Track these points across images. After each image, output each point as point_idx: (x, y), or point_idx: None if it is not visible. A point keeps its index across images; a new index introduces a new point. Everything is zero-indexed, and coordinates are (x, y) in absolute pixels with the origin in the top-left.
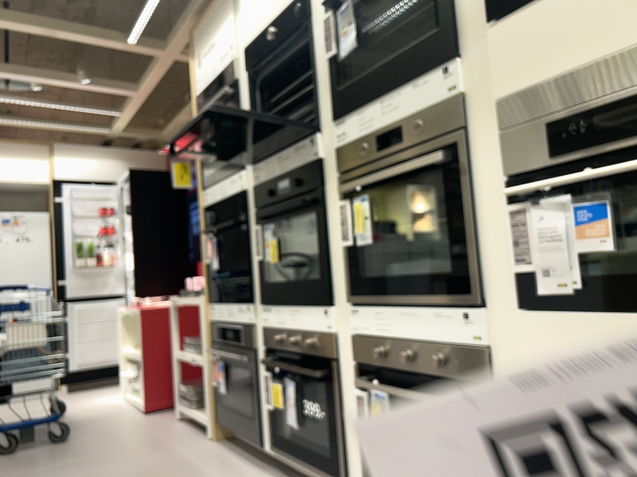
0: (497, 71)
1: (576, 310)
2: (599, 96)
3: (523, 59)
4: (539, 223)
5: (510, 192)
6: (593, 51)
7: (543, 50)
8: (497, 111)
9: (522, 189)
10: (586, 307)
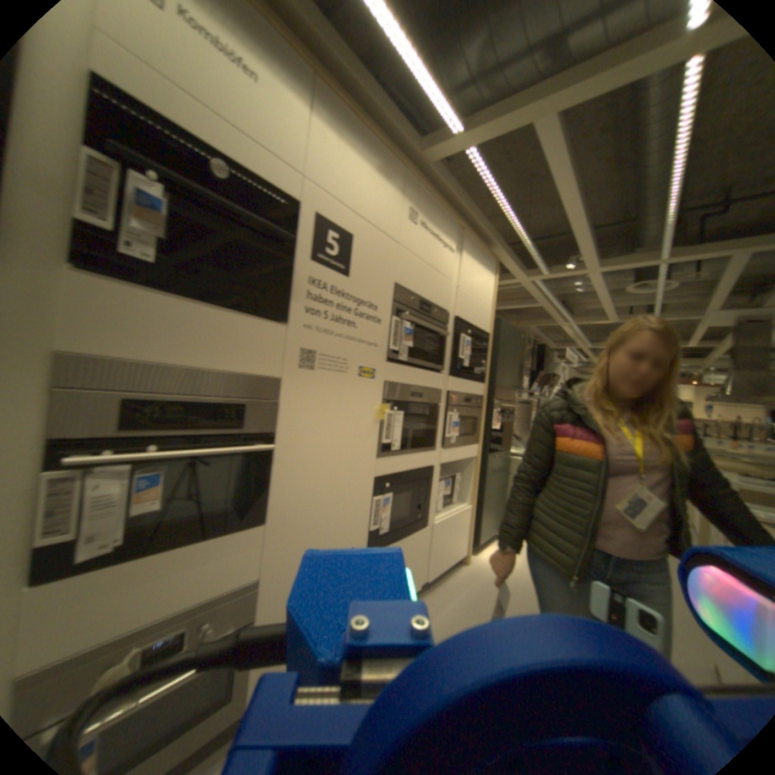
0: (73, 322)
1: (108, 564)
2: (176, 392)
3: (113, 329)
4: (93, 490)
5: (73, 461)
6: (180, 358)
7: (138, 333)
8: (59, 364)
9: (94, 460)
10: (120, 558)
